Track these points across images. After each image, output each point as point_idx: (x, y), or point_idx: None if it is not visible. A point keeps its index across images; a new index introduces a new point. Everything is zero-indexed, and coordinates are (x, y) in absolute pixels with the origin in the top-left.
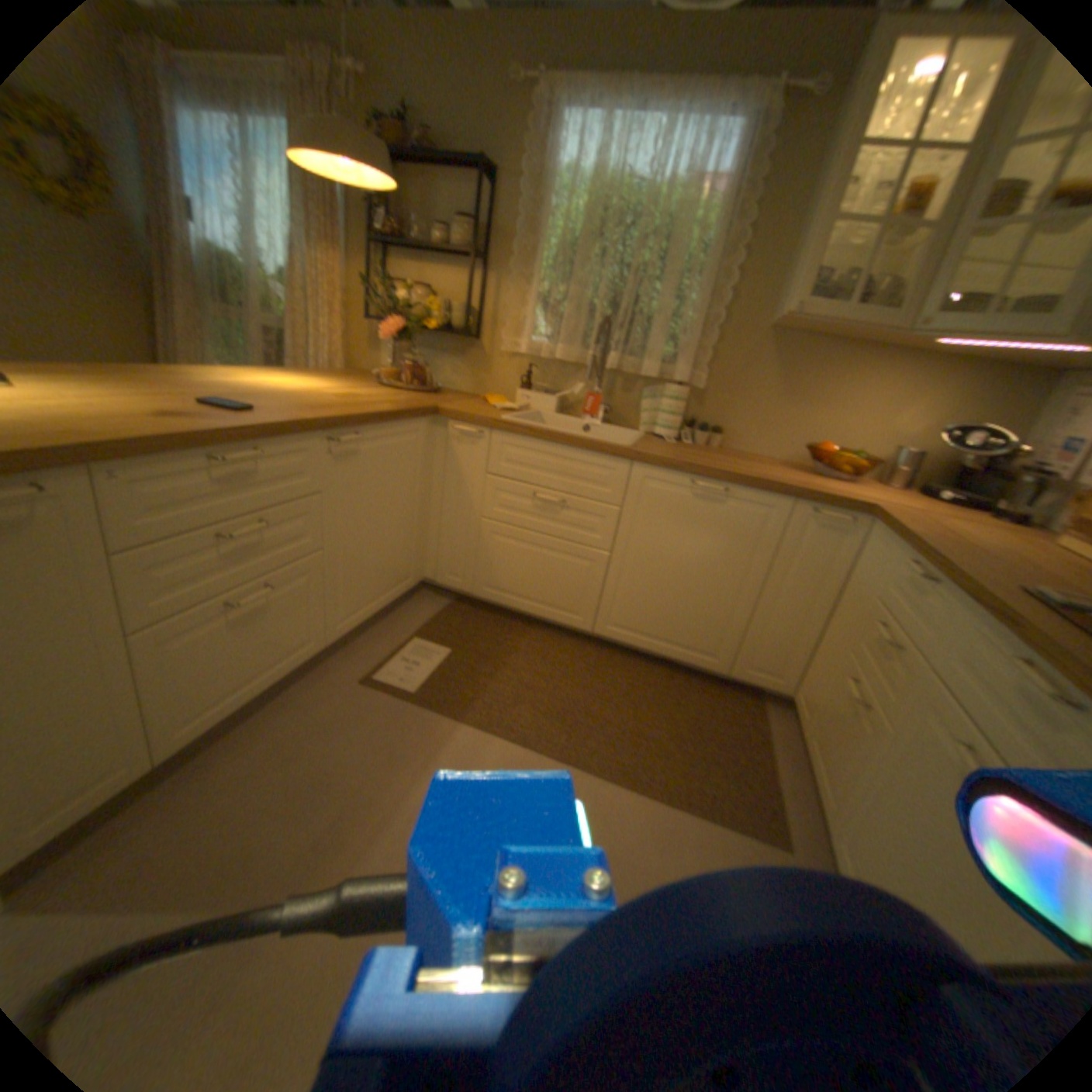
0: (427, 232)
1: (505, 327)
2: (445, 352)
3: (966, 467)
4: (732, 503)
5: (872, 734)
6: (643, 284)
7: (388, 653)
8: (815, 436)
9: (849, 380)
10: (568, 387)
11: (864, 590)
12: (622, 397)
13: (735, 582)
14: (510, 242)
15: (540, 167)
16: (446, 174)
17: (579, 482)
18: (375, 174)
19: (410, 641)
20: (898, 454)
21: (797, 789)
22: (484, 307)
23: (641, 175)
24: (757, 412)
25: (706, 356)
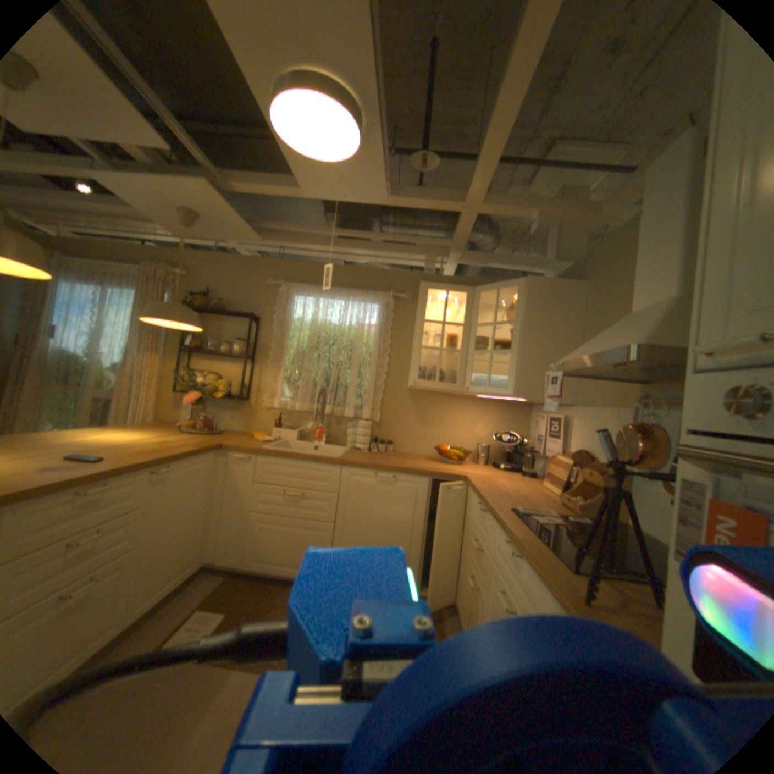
0: (217, 345)
1: (264, 393)
2: (224, 408)
3: (507, 451)
4: (397, 483)
5: (480, 606)
6: (340, 371)
7: (173, 627)
8: (438, 441)
9: (447, 412)
10: (303, 424)
11: (468, 523)
12: (335, 428)
13: (407, 530)
14: (266, 351)
15: (282, 318)
16: (229, 319)
17: (311, 481)
18: (189, 324)
19: (191, 614)
20: (477, 447)
21: None
22: (251, 383)
23: (333, 324)
24: (407, 431)
25: (377, 404)
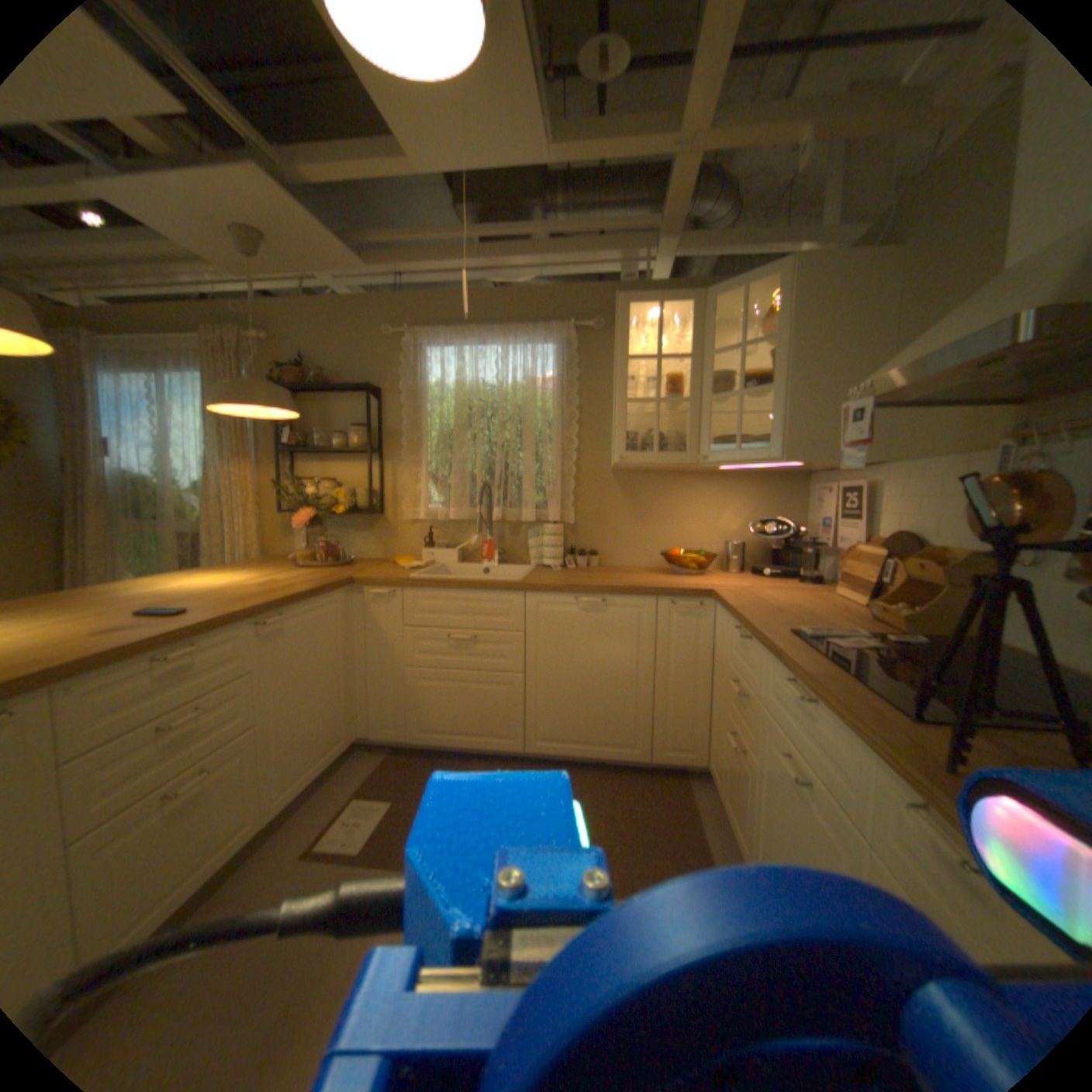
0: (326, 438)
1: (403, 501)
2: (352, 528)
3: (774, 547)
4: (609, 609)
5: (750, 774)
6: (508, 454)
7: (325, 822)
8: (665, 543)
9: (676, 499)
10: (464, 539)
11: (722, 657)
12: (510, 539)
13: (630, 674)
14: (397, 437)
15: (412, 385)
16: (338, 397)
17: (483, 616)
18: (279, 408)
19: (346, 805)
20: (726, 547)
21: (724, 851)
22: (382, 488)
23: (490, 383)
24: (618, 534)
25: (568, 498)
